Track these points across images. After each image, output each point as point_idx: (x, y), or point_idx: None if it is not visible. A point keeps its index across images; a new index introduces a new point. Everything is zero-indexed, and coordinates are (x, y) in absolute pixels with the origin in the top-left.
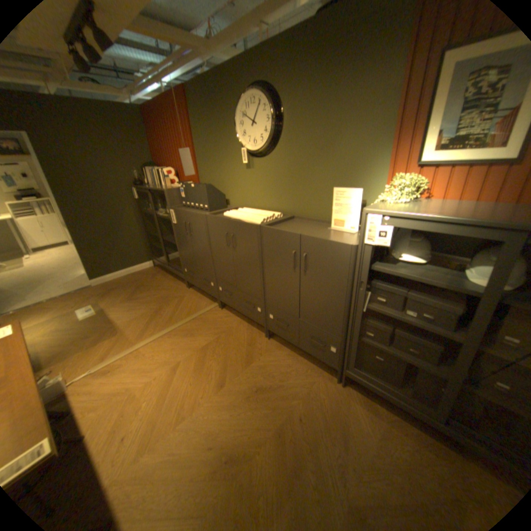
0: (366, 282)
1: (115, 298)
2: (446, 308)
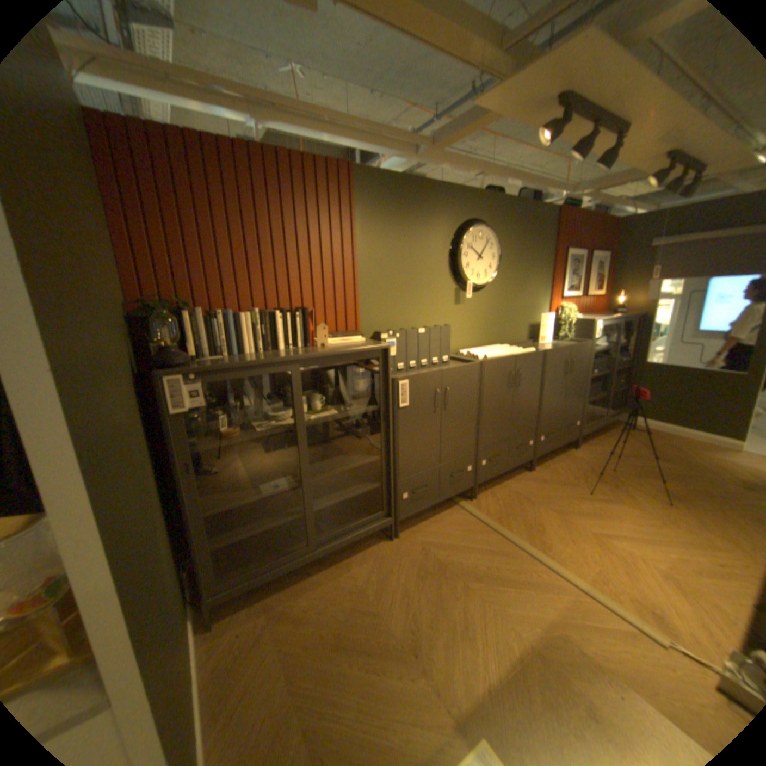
0: (593, 361)
1: (394, 708)
2: (604, 360)
